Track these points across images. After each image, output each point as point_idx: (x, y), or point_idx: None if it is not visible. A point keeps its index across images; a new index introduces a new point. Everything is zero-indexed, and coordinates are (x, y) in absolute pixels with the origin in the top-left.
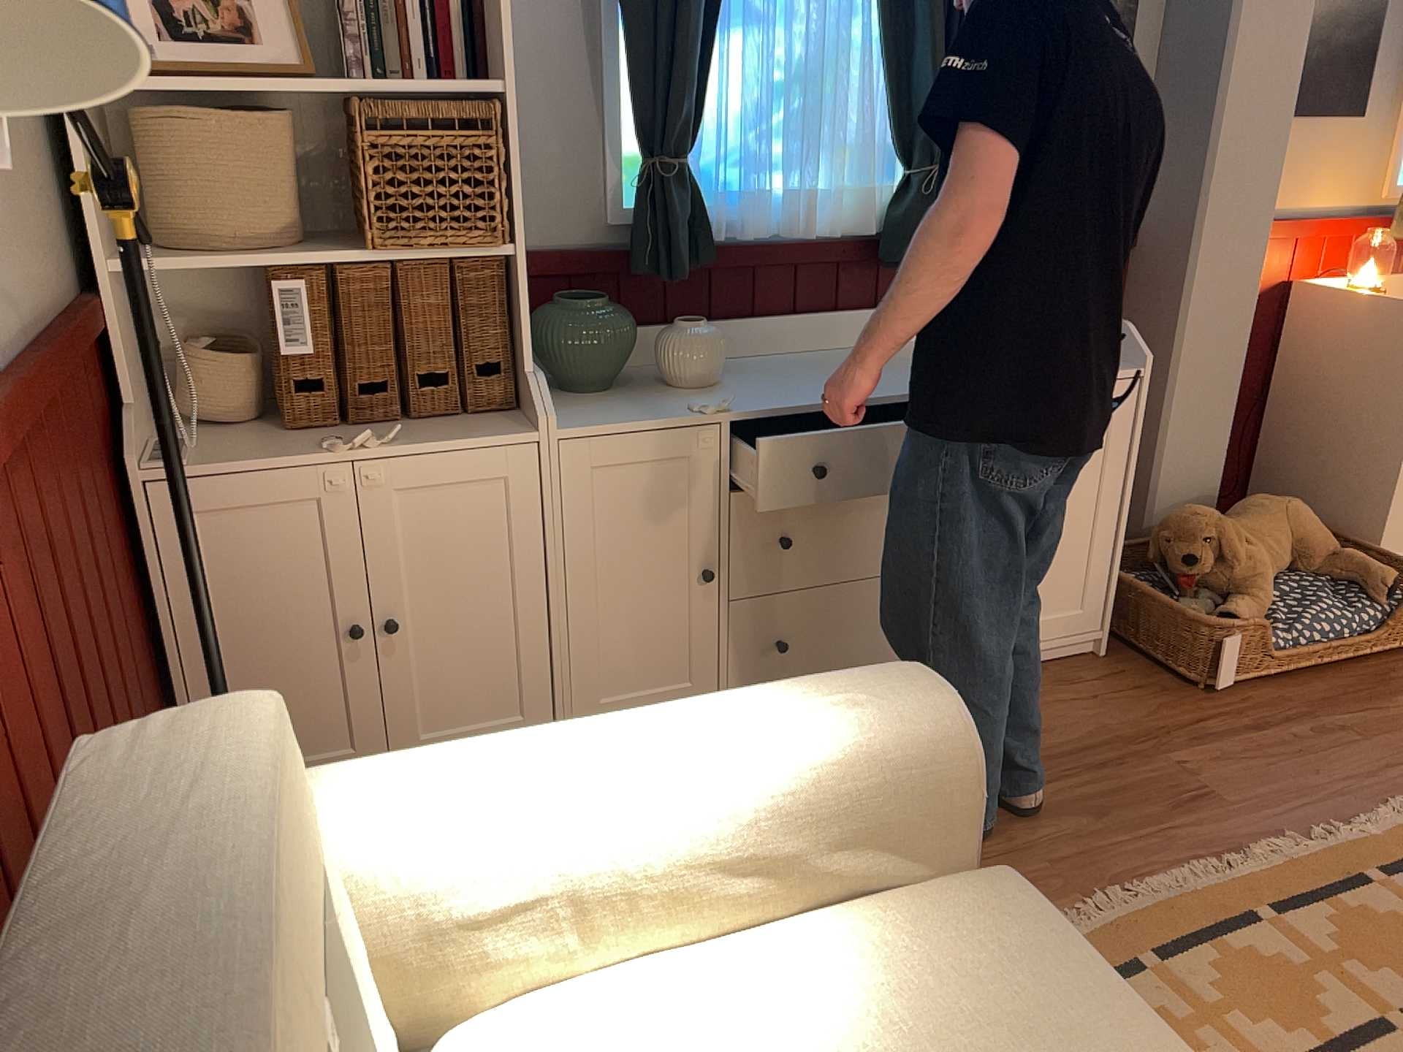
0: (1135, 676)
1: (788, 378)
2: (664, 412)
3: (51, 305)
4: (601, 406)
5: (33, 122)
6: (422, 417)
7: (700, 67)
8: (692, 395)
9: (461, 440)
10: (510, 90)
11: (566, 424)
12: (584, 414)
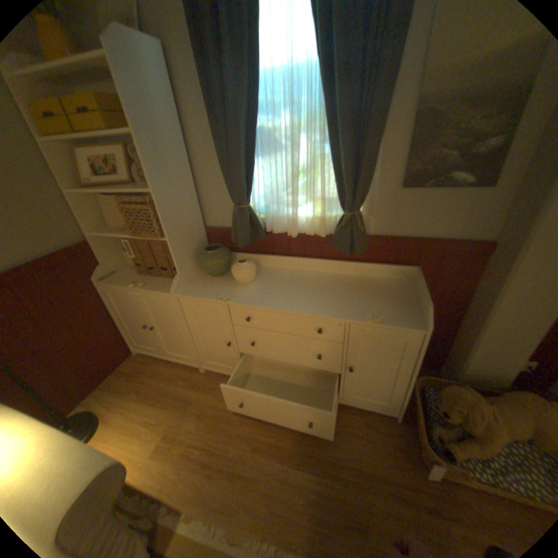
0: (401, 441)
1: (275, 286)
2: (212, 294)
3: (51, 248)
4: (206, 284)
5: (55, 200)
6: (164, 276)
7: (248, 172)
8: (235, 287)
9: (157, 289)
10: (153, 190)
11: (184, 291)
12: (195, 287)
